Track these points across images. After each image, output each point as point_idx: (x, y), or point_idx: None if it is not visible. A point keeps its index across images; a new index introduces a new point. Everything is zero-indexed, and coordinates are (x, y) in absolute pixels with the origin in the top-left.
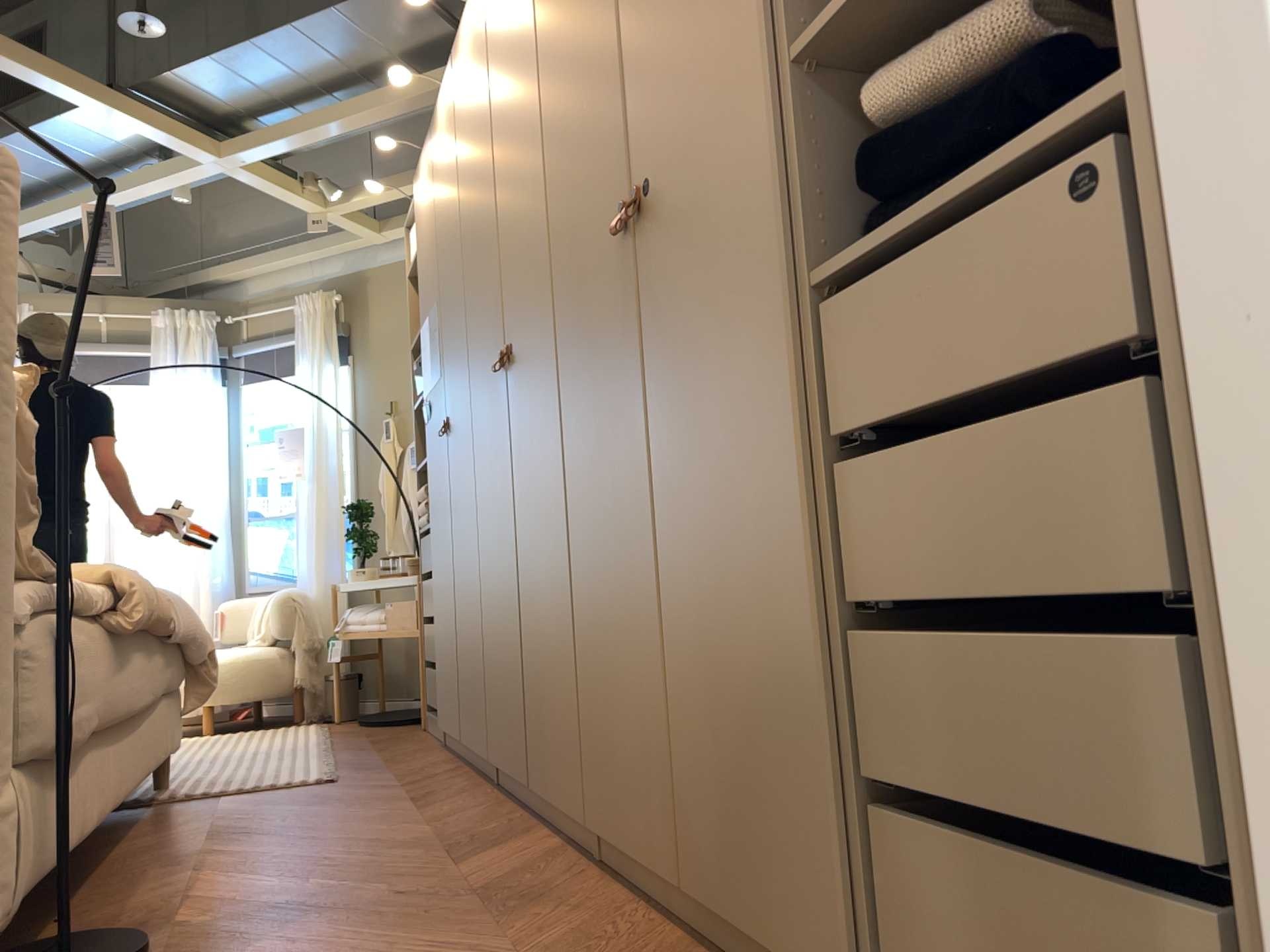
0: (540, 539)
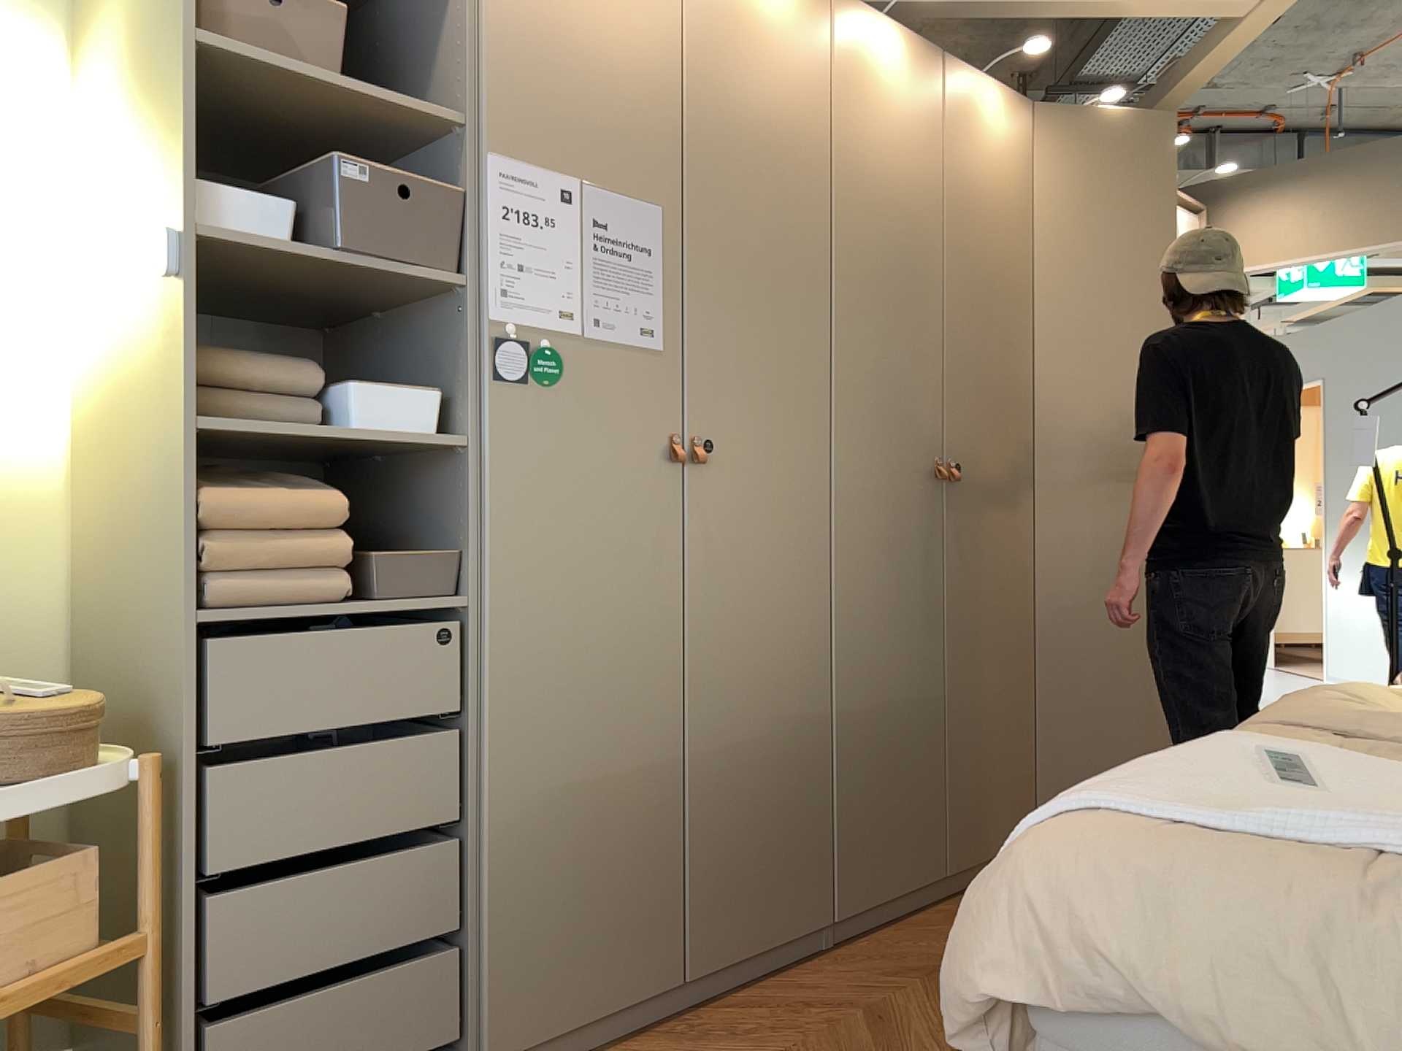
0: (991, 649)
